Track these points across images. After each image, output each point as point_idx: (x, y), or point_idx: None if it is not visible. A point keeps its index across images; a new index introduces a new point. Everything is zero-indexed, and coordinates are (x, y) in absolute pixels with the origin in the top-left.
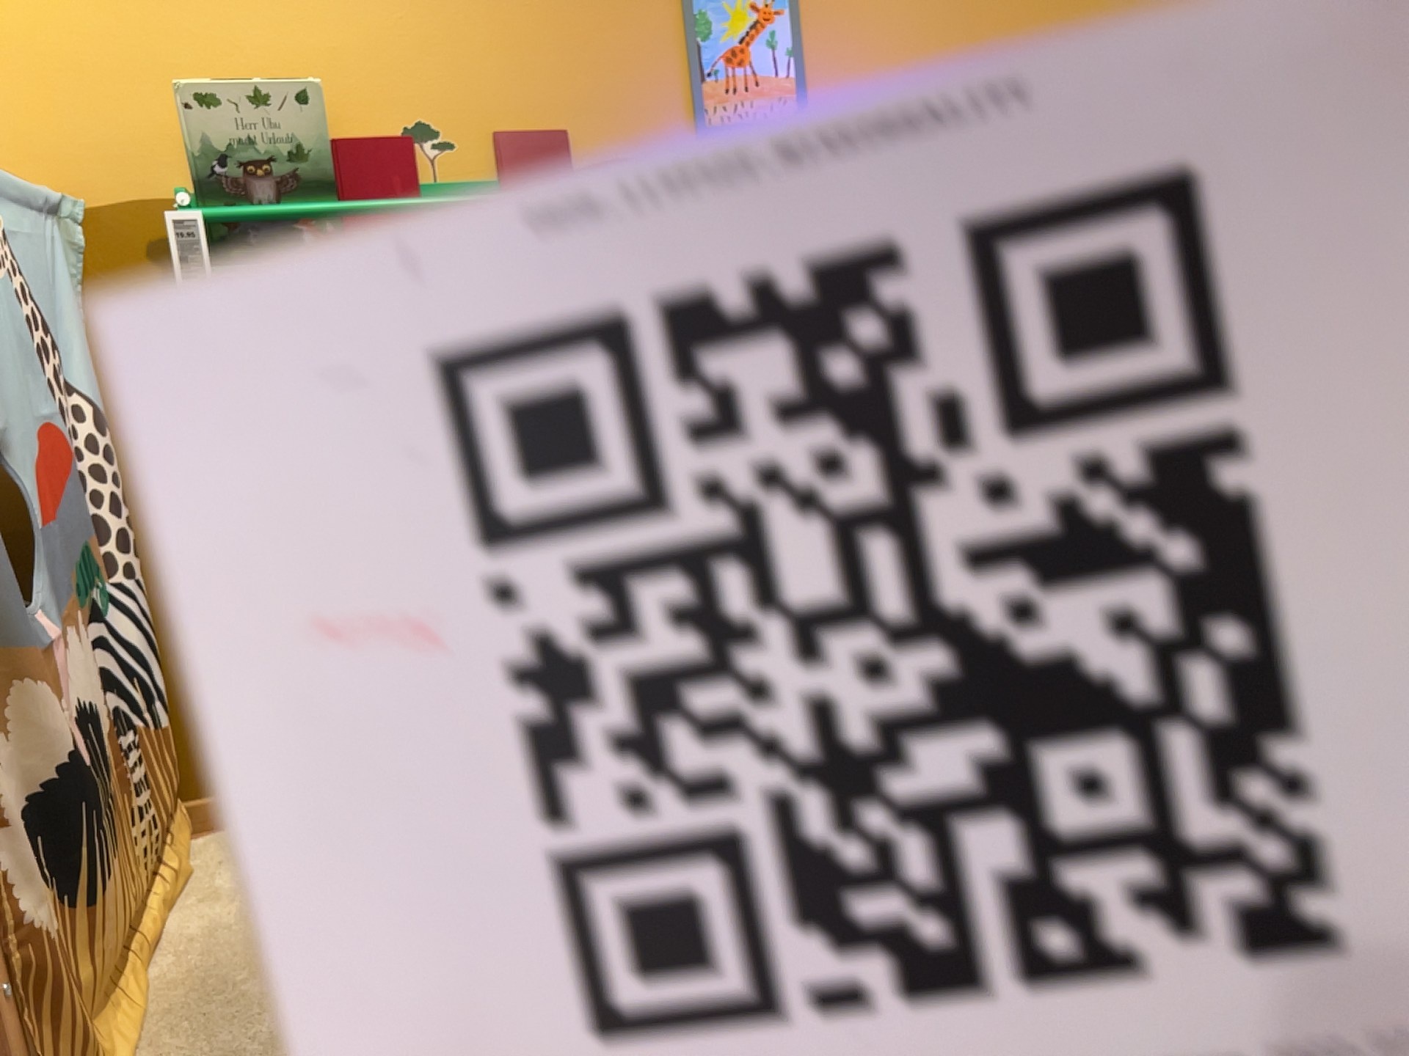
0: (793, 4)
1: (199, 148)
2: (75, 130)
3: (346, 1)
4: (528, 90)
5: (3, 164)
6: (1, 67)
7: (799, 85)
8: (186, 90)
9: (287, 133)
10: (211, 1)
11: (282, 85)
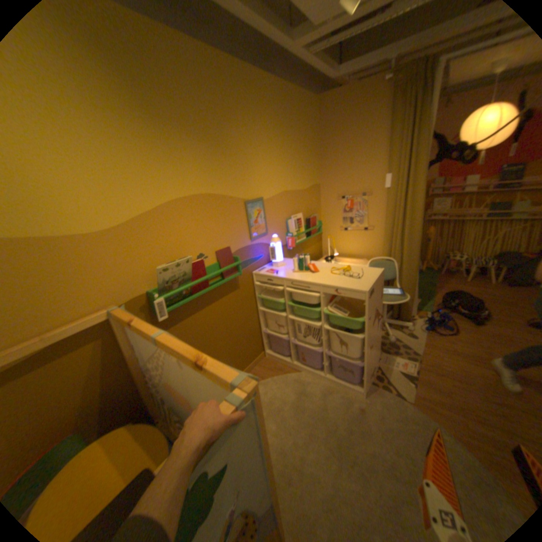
0: (263, 208)
1: (161, 282)
2: (113, 284)
3: (180, 228)
4: (220, 239)
5: (91, 302)
6: (86, 272)
7: (265, 225)
8: (160, 269)
9: (182, 271)
10: (147, 236)
11: (182, 261)
